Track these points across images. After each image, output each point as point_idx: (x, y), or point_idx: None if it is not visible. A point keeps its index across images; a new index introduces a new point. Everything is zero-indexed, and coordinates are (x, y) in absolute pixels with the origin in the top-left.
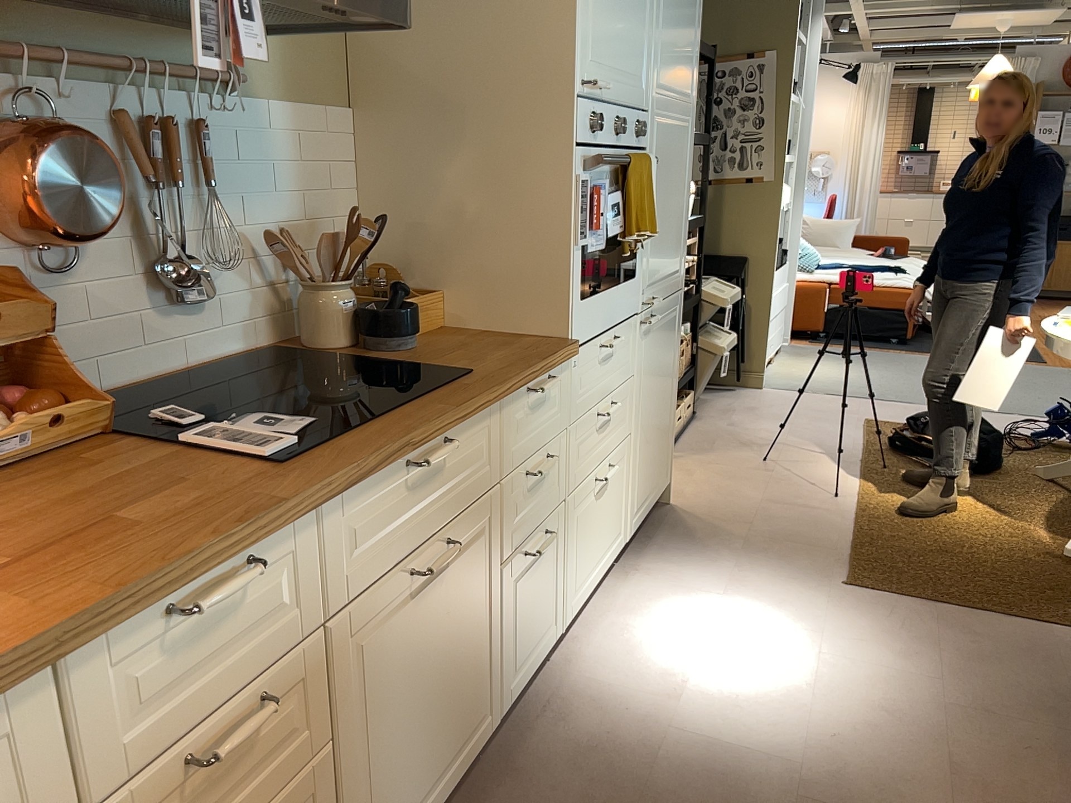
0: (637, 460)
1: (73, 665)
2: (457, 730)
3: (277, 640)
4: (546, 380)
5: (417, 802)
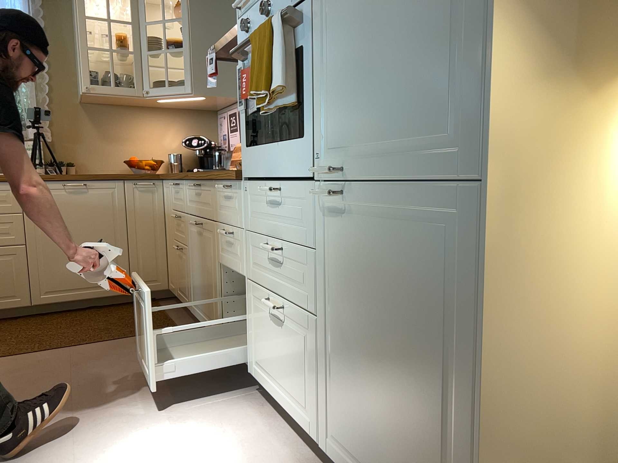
0: (334, 371)
1: (171, 183)
2: (207, 308)
3: (182, 207)
4: (224, 185)
5: (200, 310)
